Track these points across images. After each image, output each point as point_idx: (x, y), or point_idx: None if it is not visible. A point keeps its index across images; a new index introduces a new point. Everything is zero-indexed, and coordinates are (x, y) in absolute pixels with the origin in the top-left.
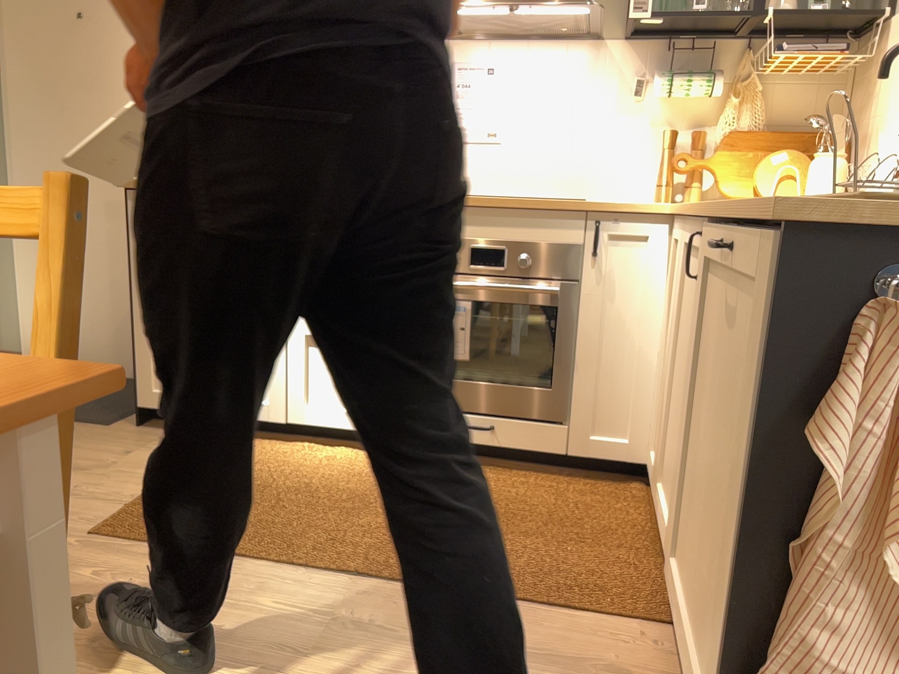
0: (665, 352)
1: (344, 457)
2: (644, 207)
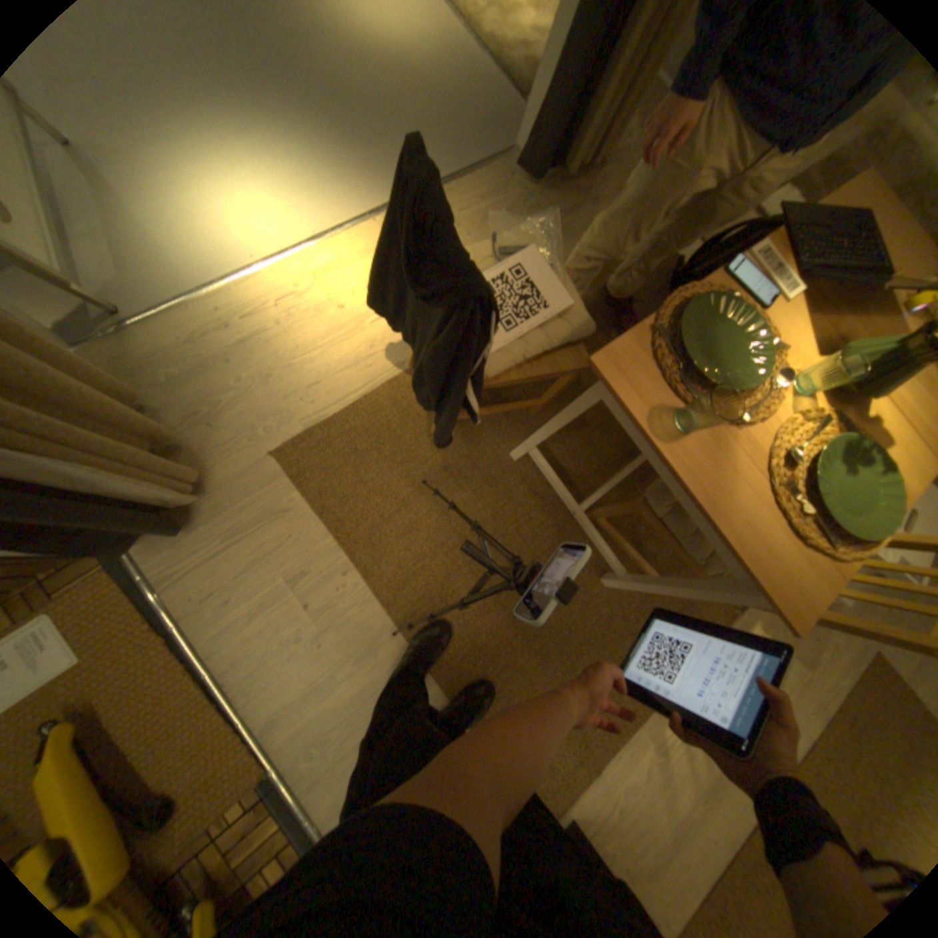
0: None
1: None
2: None
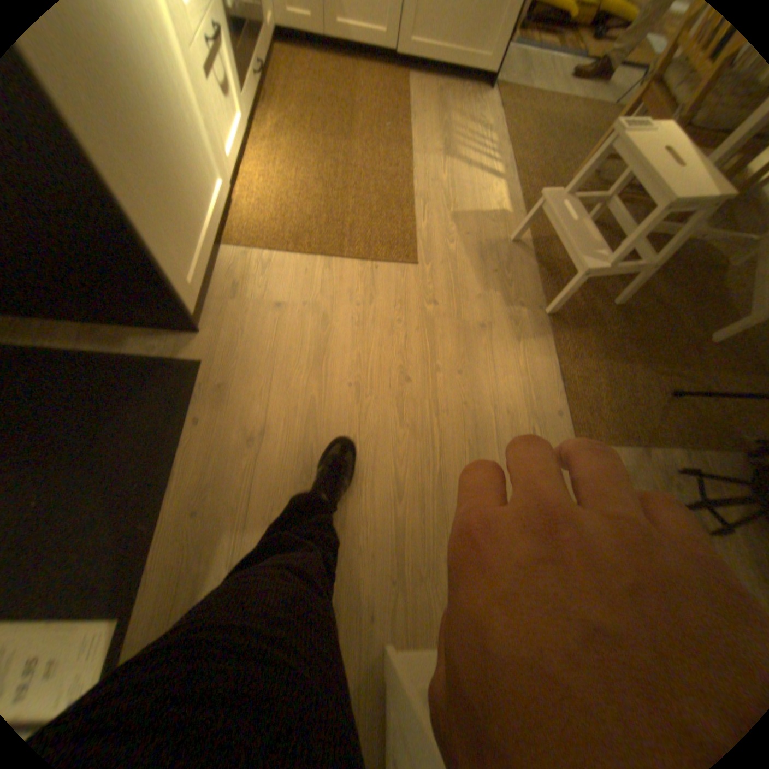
0: None
1: (255, 168)
2: None
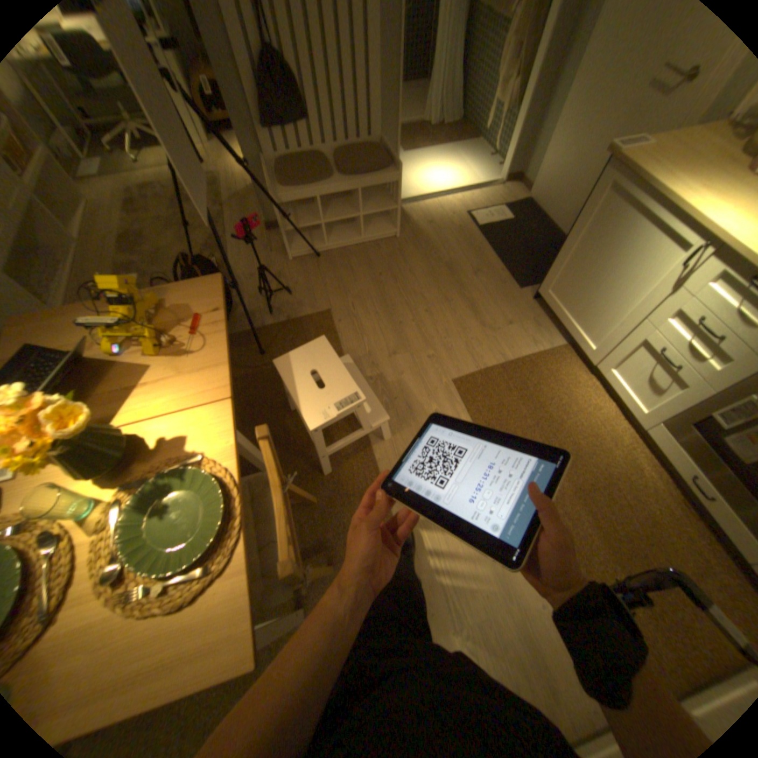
0: None
1: (608, 413)
2: None
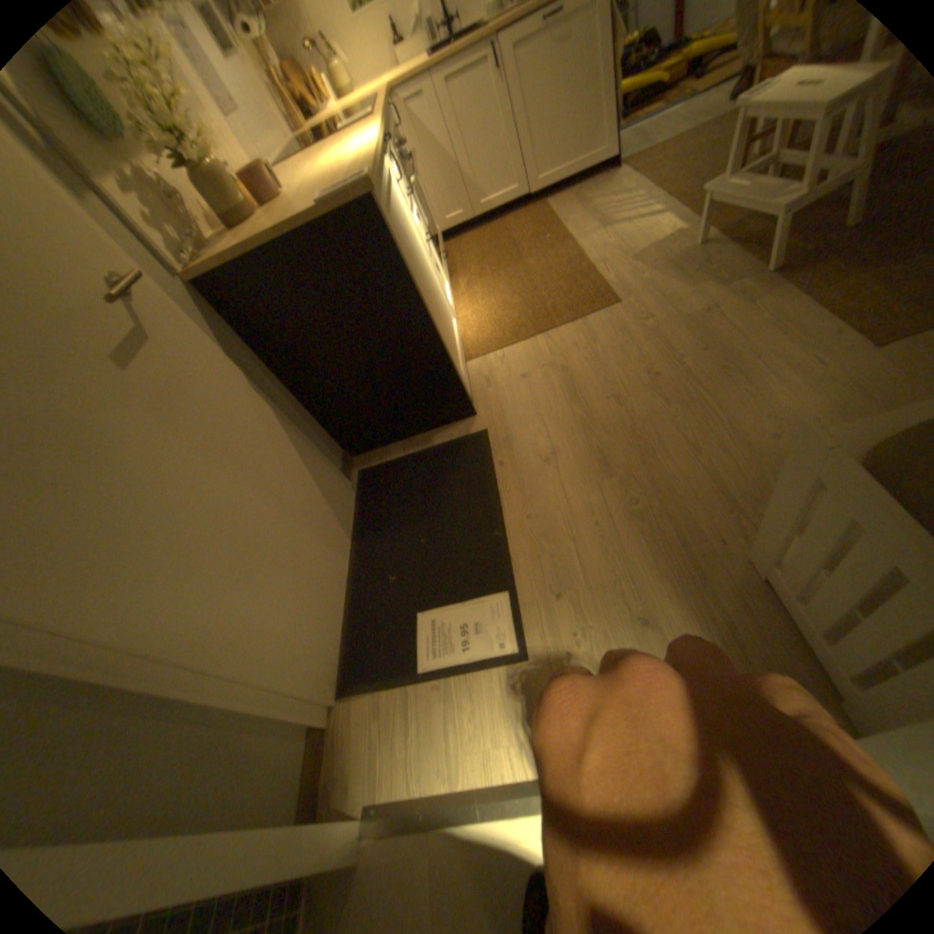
0: (430, 162)
1: (466, 311)
2: (385, 84)
